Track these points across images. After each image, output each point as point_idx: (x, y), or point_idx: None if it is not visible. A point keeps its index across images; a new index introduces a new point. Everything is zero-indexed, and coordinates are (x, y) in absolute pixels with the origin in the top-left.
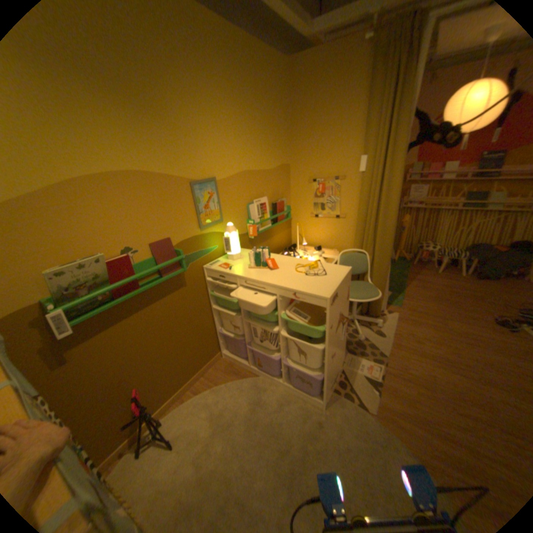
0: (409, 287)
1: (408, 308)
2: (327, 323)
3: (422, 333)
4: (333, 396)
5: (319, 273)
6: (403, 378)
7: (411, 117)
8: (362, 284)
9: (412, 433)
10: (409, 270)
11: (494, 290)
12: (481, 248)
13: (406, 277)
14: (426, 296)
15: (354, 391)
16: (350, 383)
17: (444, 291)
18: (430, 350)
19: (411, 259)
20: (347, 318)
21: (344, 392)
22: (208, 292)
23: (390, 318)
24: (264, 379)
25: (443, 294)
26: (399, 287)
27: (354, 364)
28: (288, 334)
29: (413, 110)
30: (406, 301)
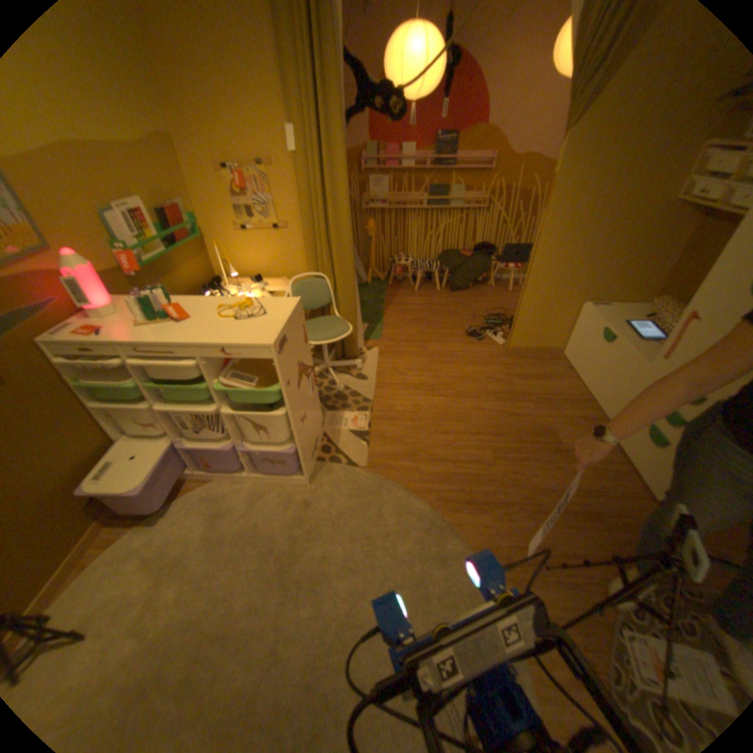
0: (386, 315)
1: (387, 340)
2: (282, 380)
3: (403, 364)
4: (317, 466)
5: (256, 314)
6: (389, 418)
7: (339, 66)
8: (328, 321)
9: (402, 469)
10: (384, 293)
11: (464, 301)
12: (449, 256)
13: (382, 303)
14: (404, 321)
15: (339, 451)
16: (334, 444)
17: (421, 311)
18: (411, 380)
19: (386, 279)
20: (311, 368)
21: (329, 456)
22: (67, 384)
23: (369, 356)
24: (219, 482)
25: (420, 316)
26: (375, 317)
27: (336, 420)
28: (234, 411)
29: (341, 56)
30: (385, 332)
